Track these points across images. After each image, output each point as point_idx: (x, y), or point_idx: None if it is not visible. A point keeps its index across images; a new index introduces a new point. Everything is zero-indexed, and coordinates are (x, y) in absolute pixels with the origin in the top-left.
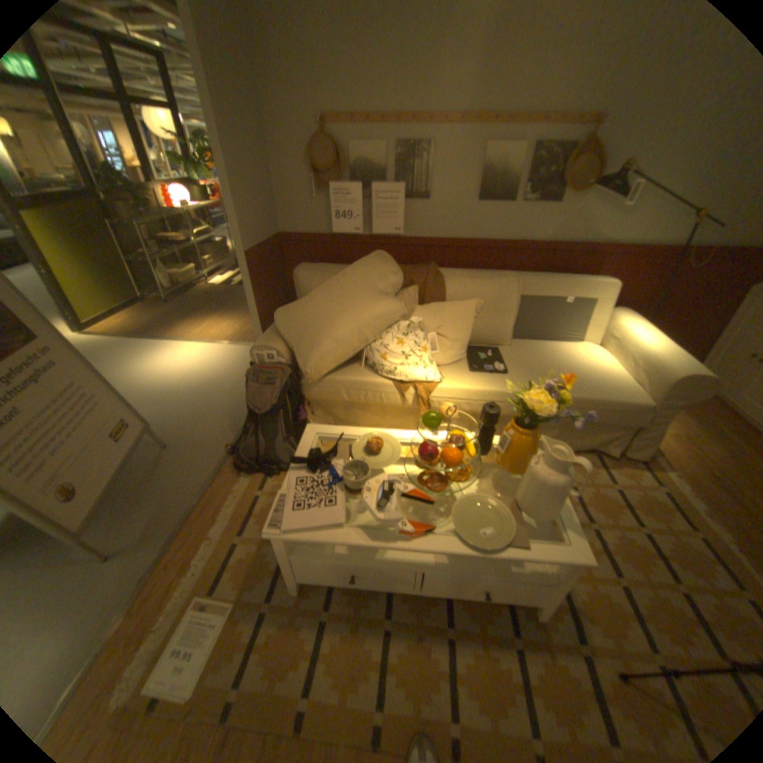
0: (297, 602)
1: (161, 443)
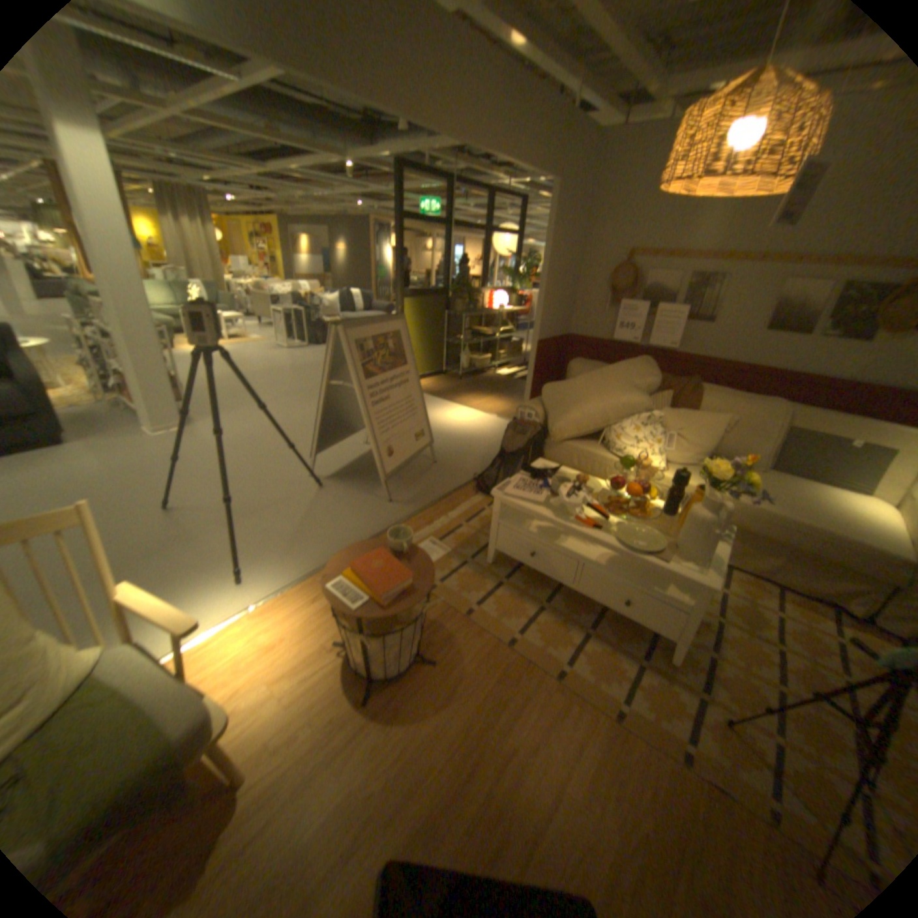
0: (490, 567)
1: (435, 459)
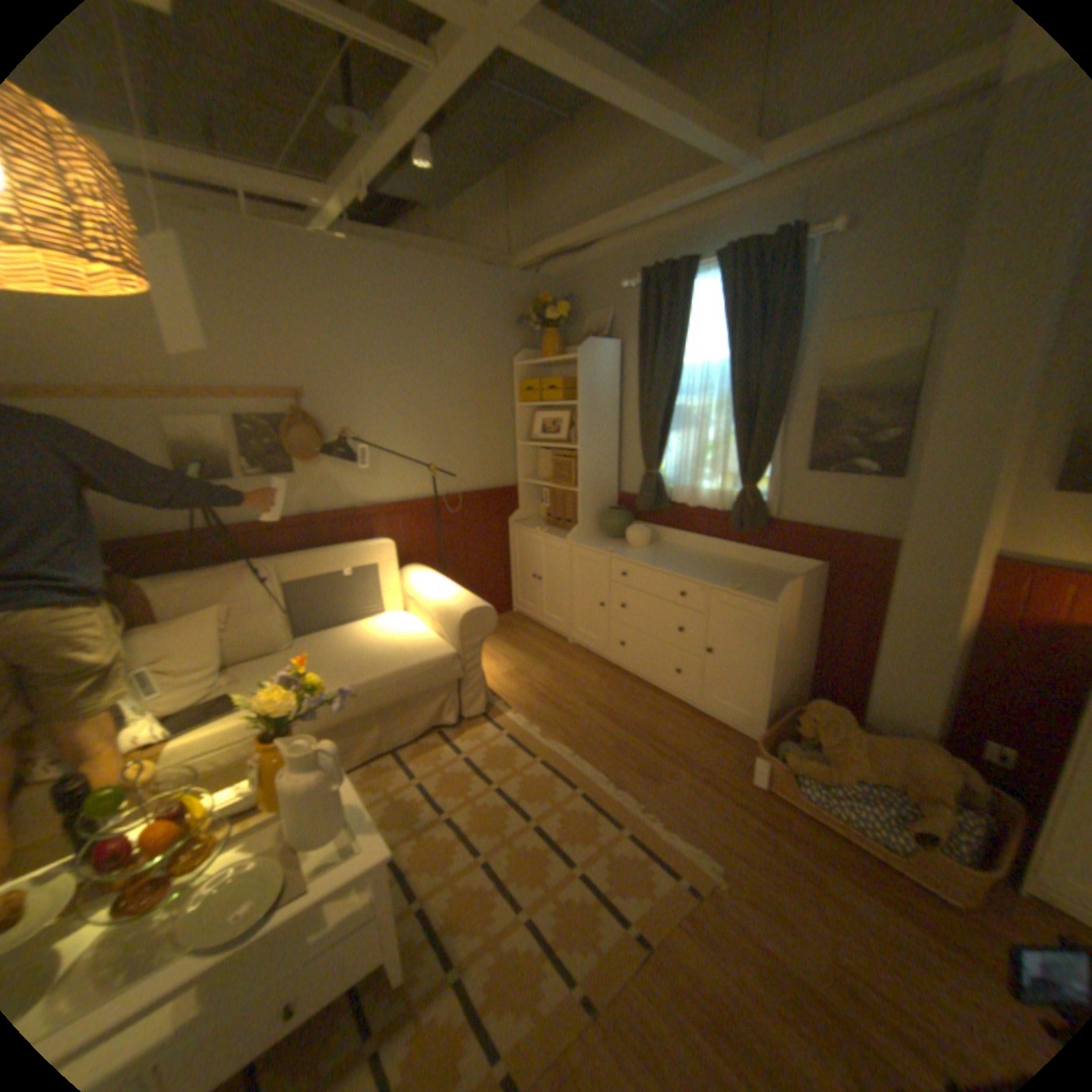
0: None
1: None
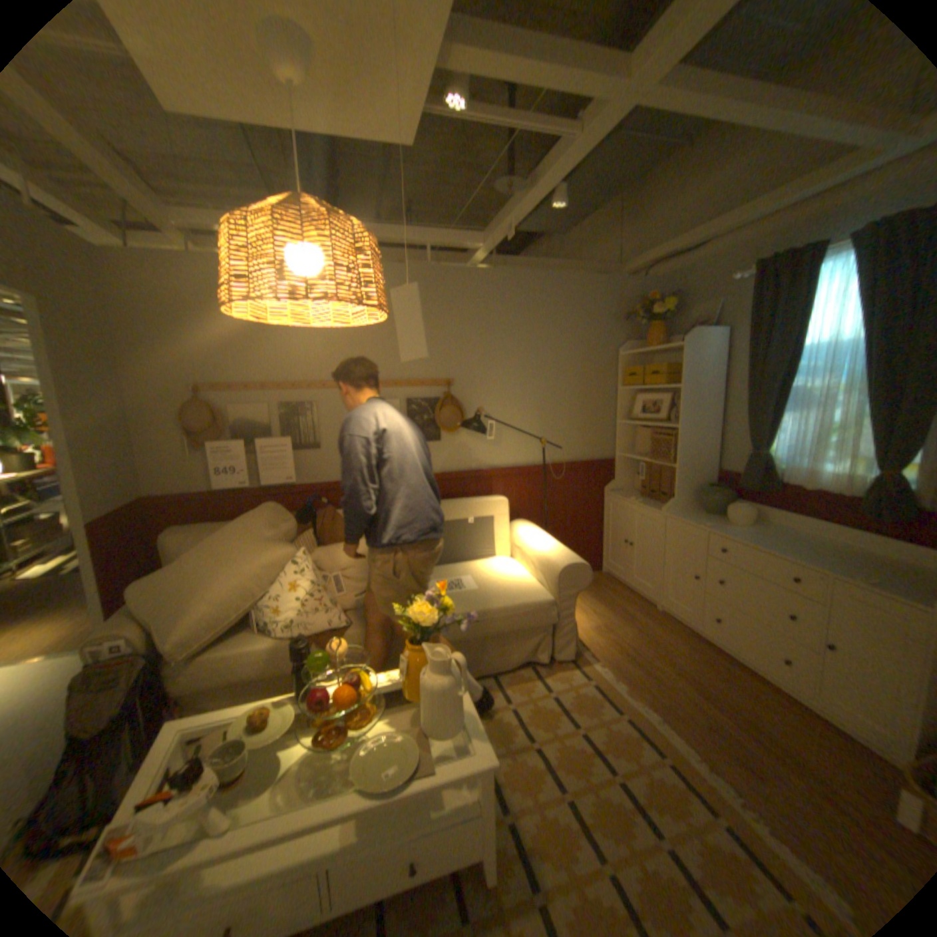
0: None
1: None
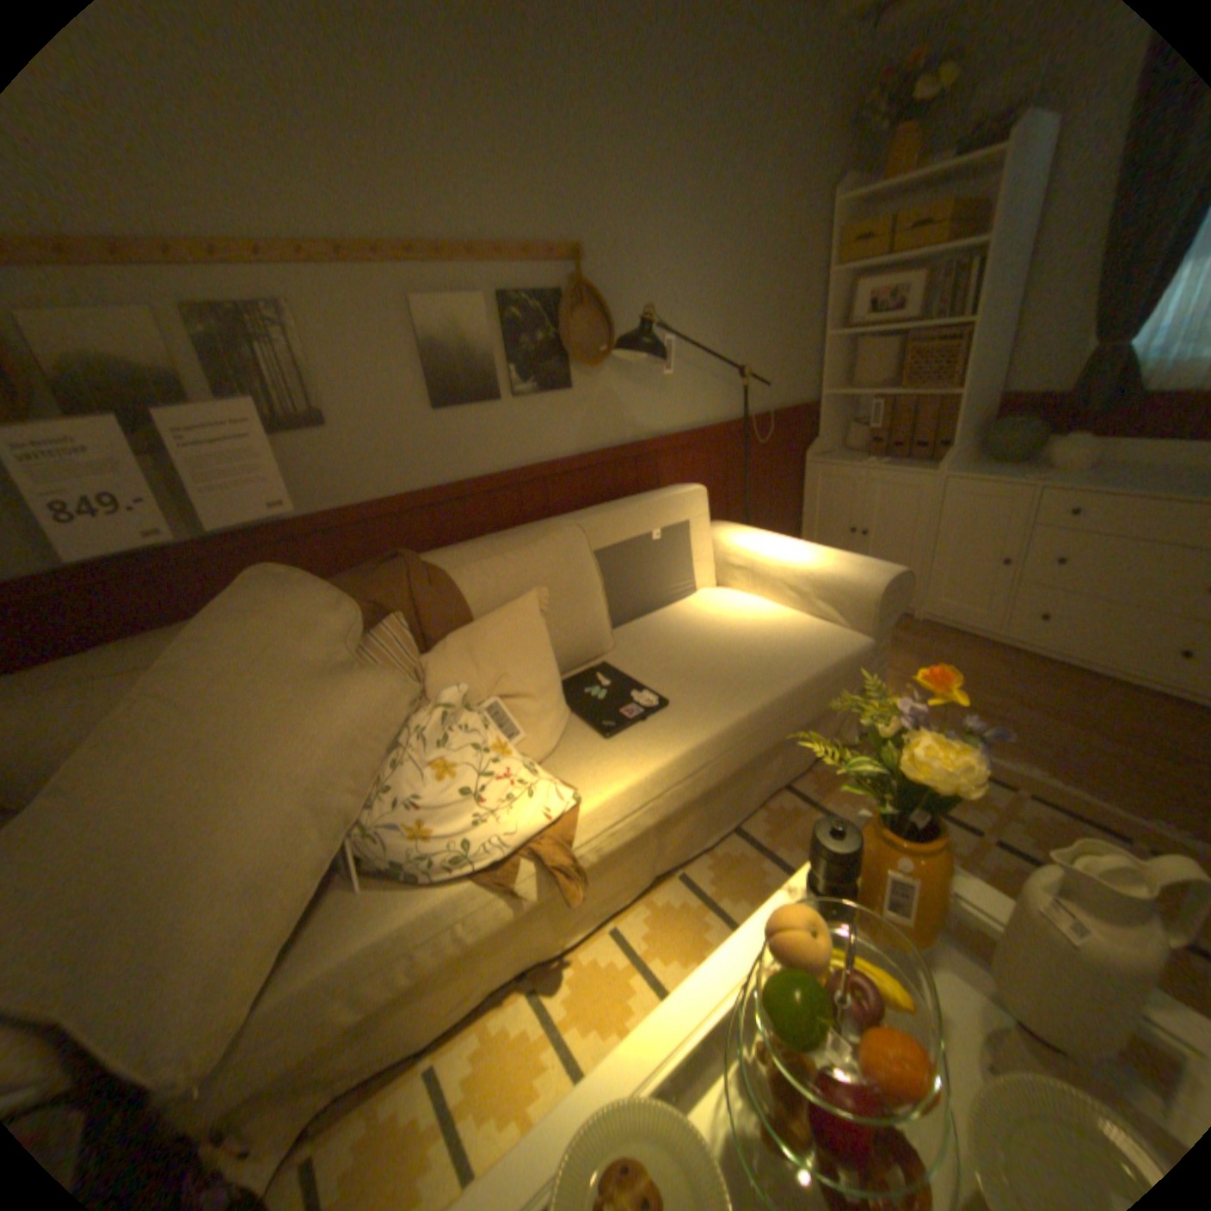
0: None
1: None
